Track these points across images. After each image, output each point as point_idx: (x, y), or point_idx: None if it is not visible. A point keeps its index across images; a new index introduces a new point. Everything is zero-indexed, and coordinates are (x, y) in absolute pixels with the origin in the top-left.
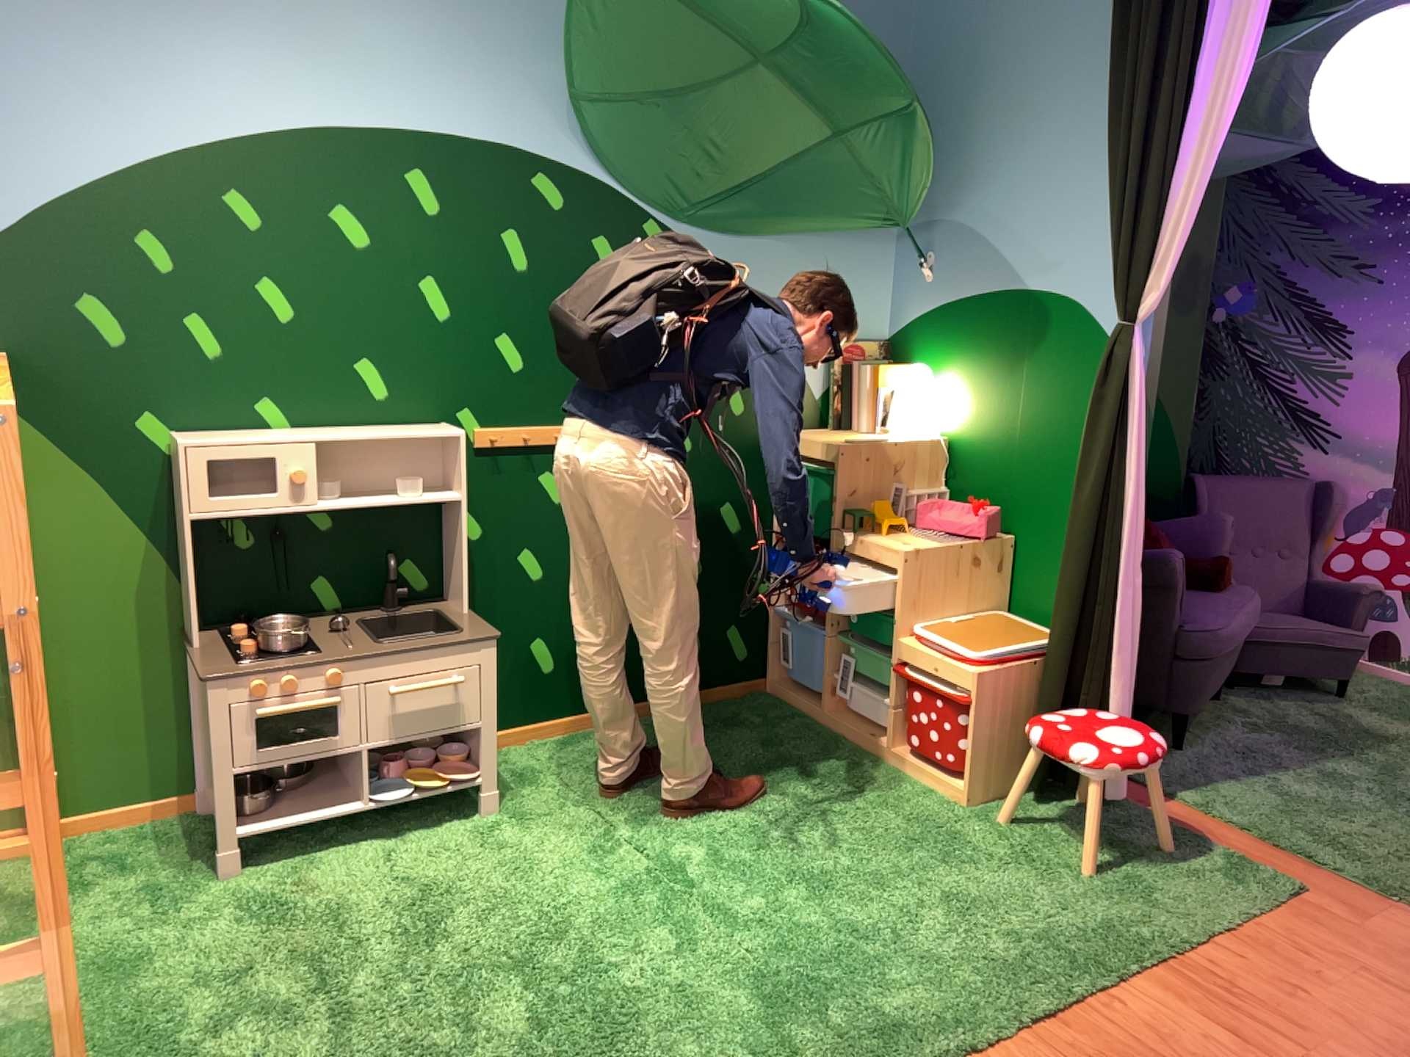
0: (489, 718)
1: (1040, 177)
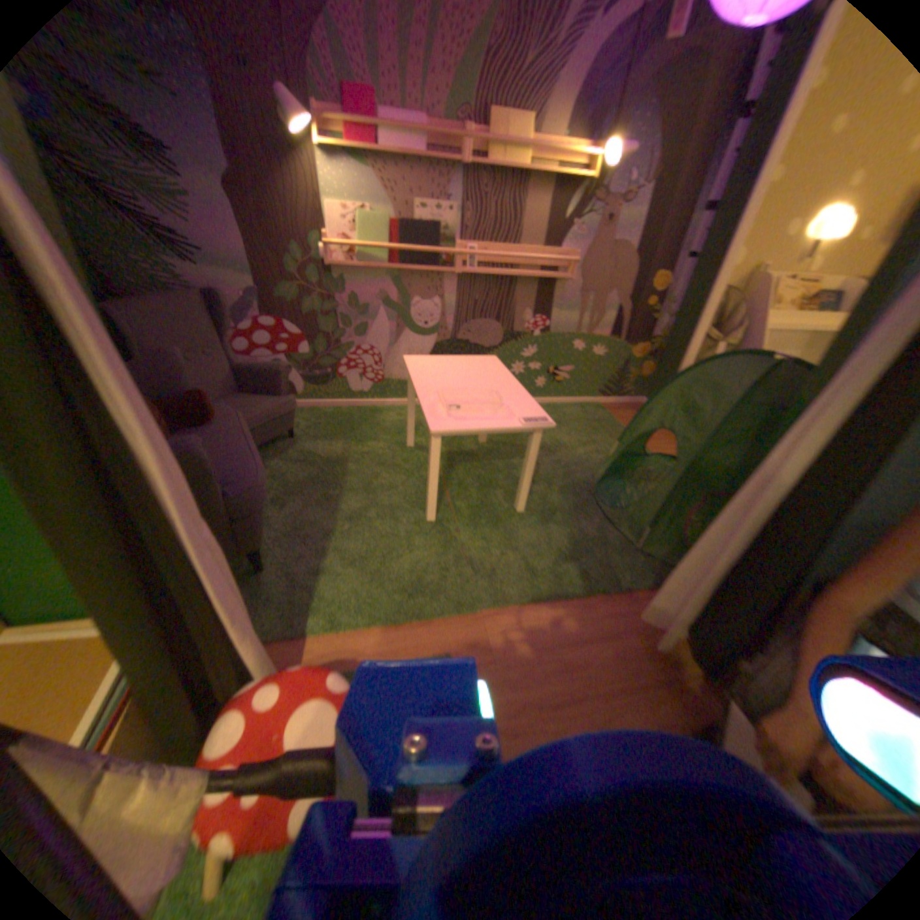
0: None
1: None
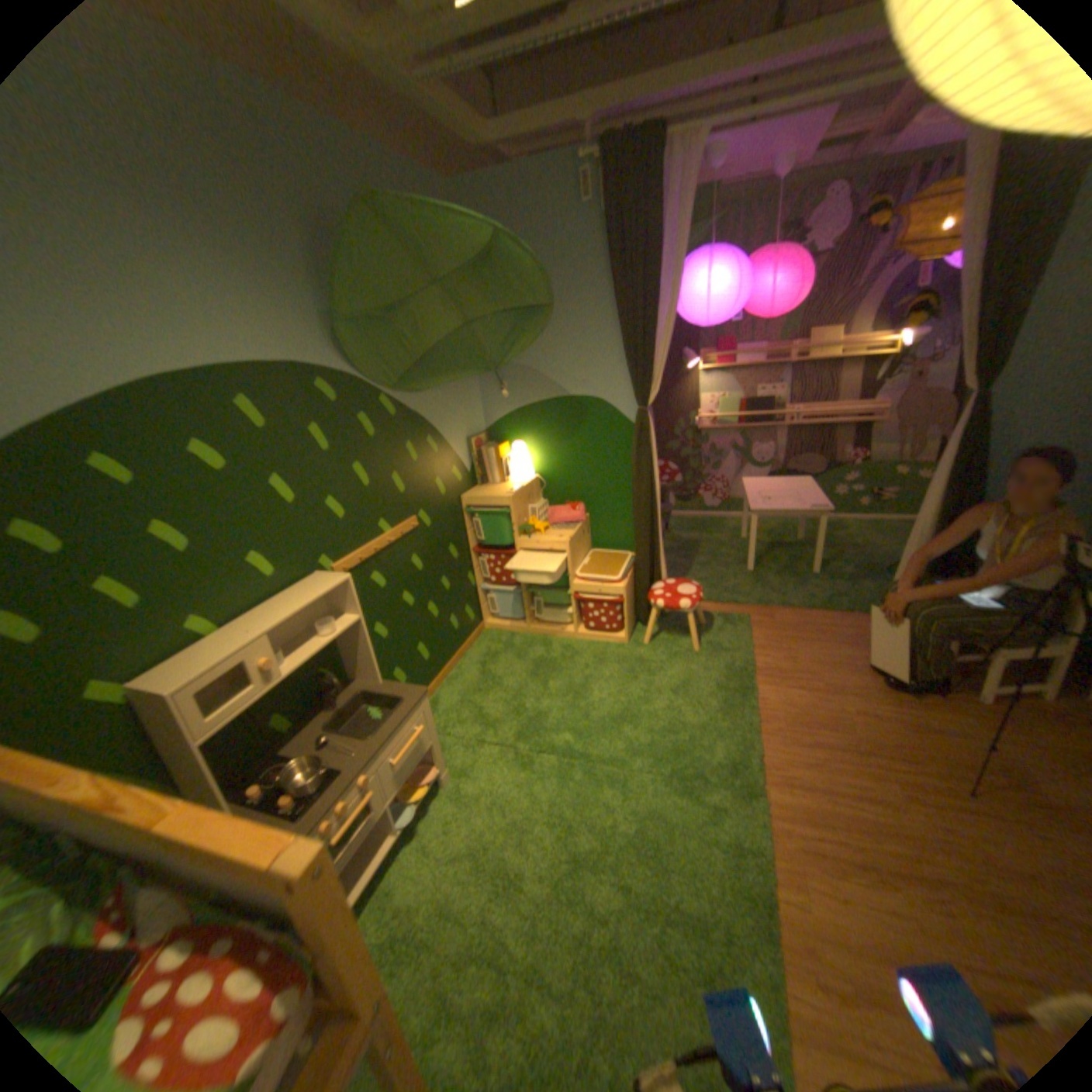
0: (431, 741)
1: (571, 333)
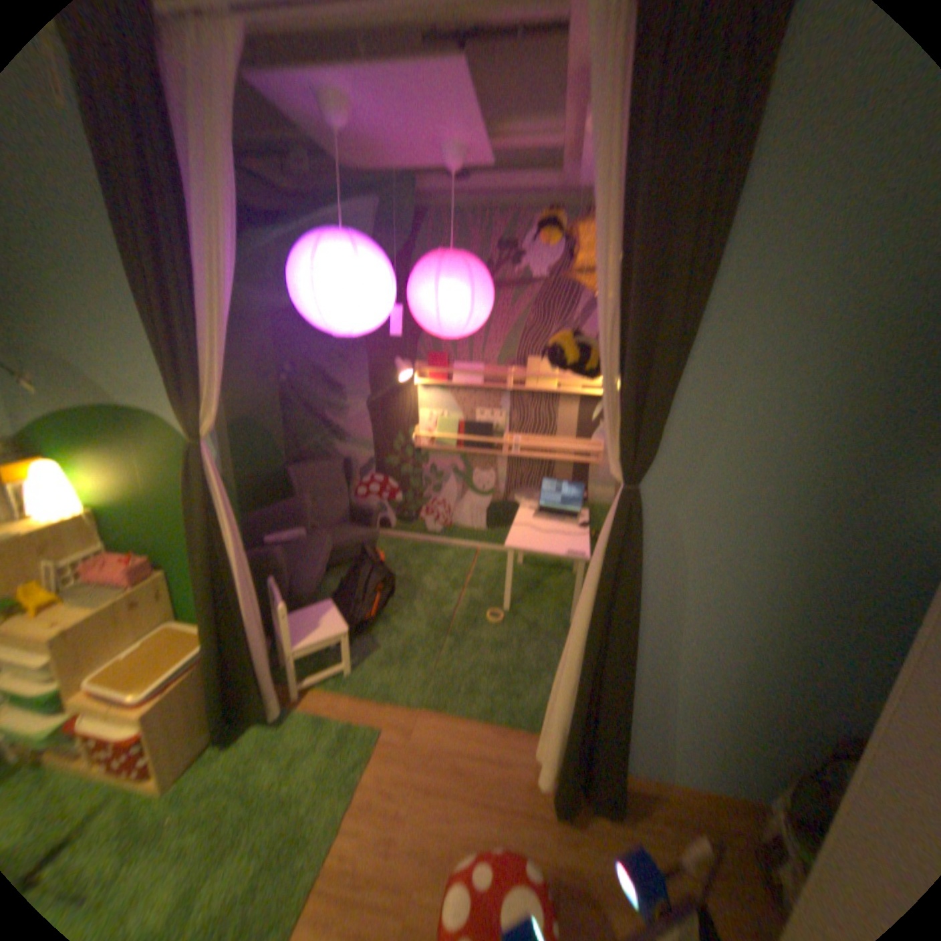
0: None
1: (105, 314)
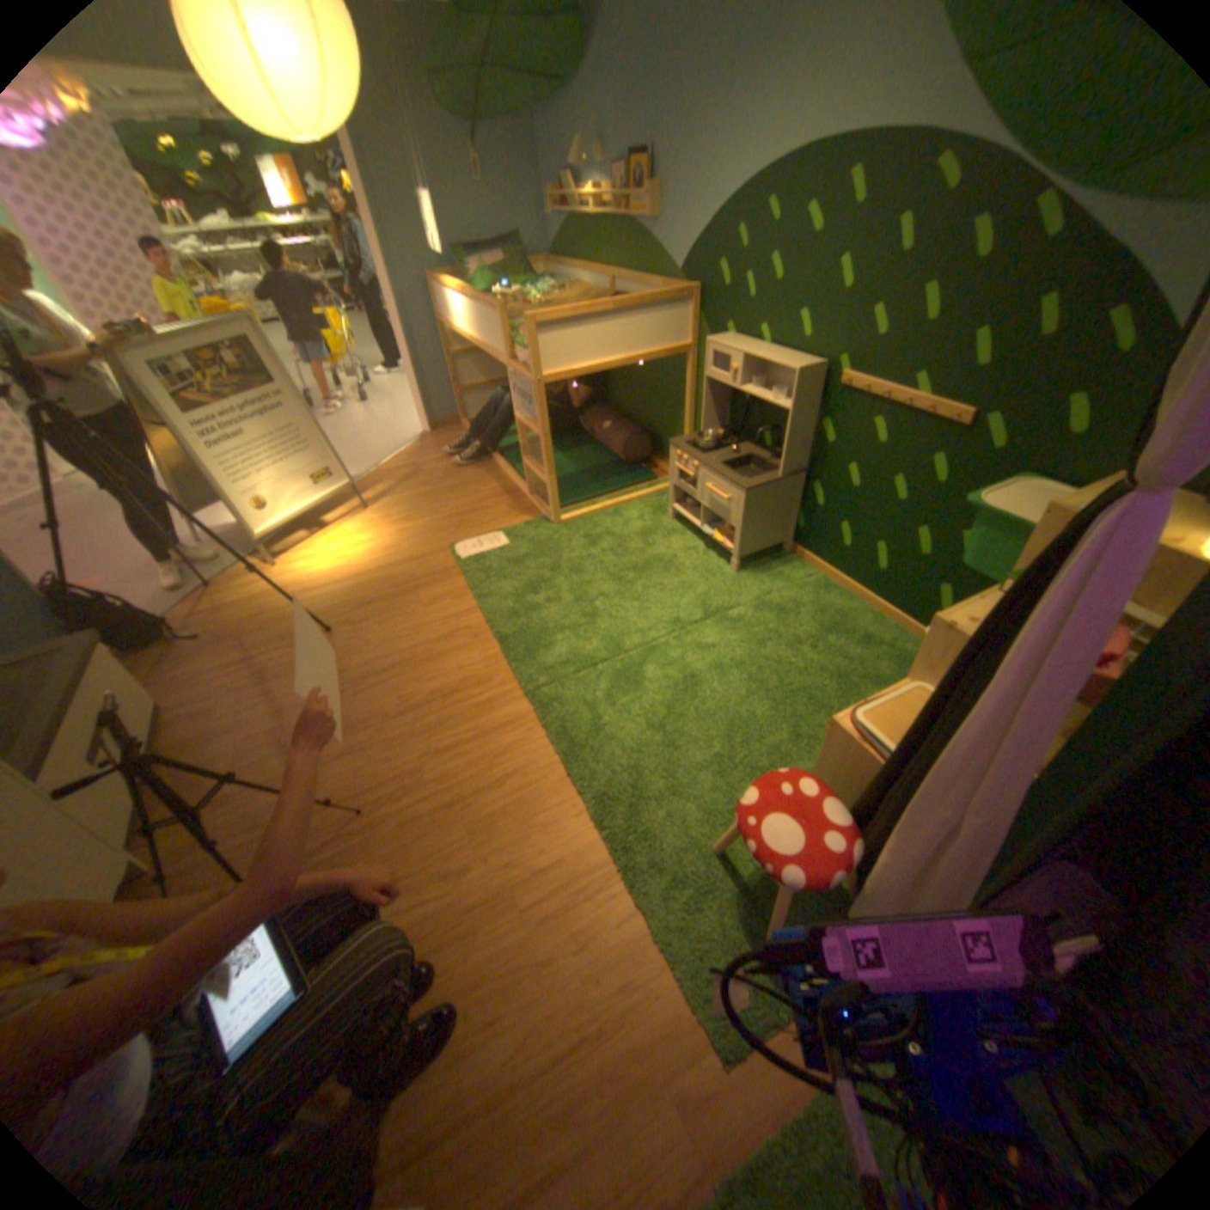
0: (734, 529)
1: None
